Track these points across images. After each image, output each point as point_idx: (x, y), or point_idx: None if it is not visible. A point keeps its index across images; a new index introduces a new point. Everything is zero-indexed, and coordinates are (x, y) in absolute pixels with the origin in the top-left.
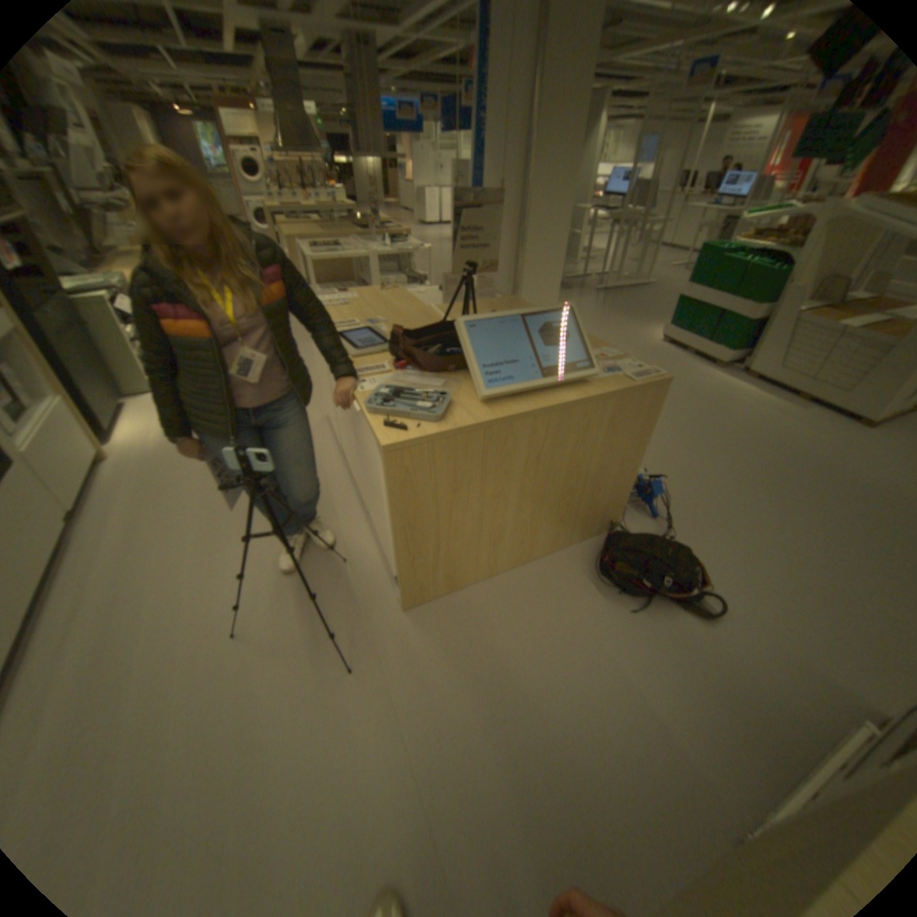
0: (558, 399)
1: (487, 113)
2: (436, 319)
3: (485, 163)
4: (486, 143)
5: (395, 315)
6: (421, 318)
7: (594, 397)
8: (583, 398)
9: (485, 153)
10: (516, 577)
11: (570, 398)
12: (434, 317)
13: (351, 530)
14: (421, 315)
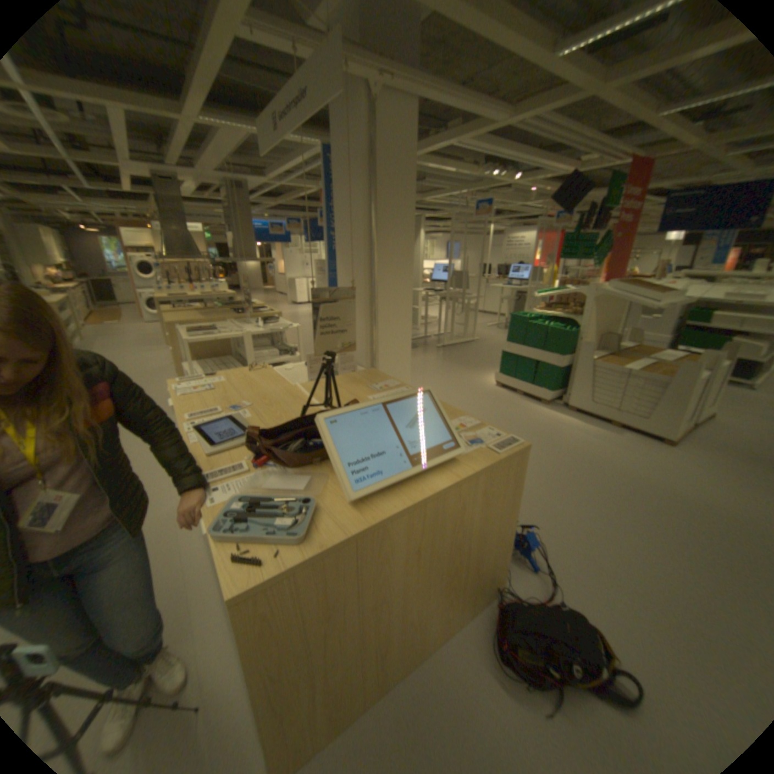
0: (429, 483)
1: (335, 231)
2: (300, 397)
3: (336, 266)
4: (336, 252)
5: (260, 395)
6: (286, 396)
7: (465, 476)
8: (453, 478)
9: (336, 259)
10: (410, 687)
11: (441, 481)
12: (299, 394)
13: (207, 652)
14: (286, 393)
